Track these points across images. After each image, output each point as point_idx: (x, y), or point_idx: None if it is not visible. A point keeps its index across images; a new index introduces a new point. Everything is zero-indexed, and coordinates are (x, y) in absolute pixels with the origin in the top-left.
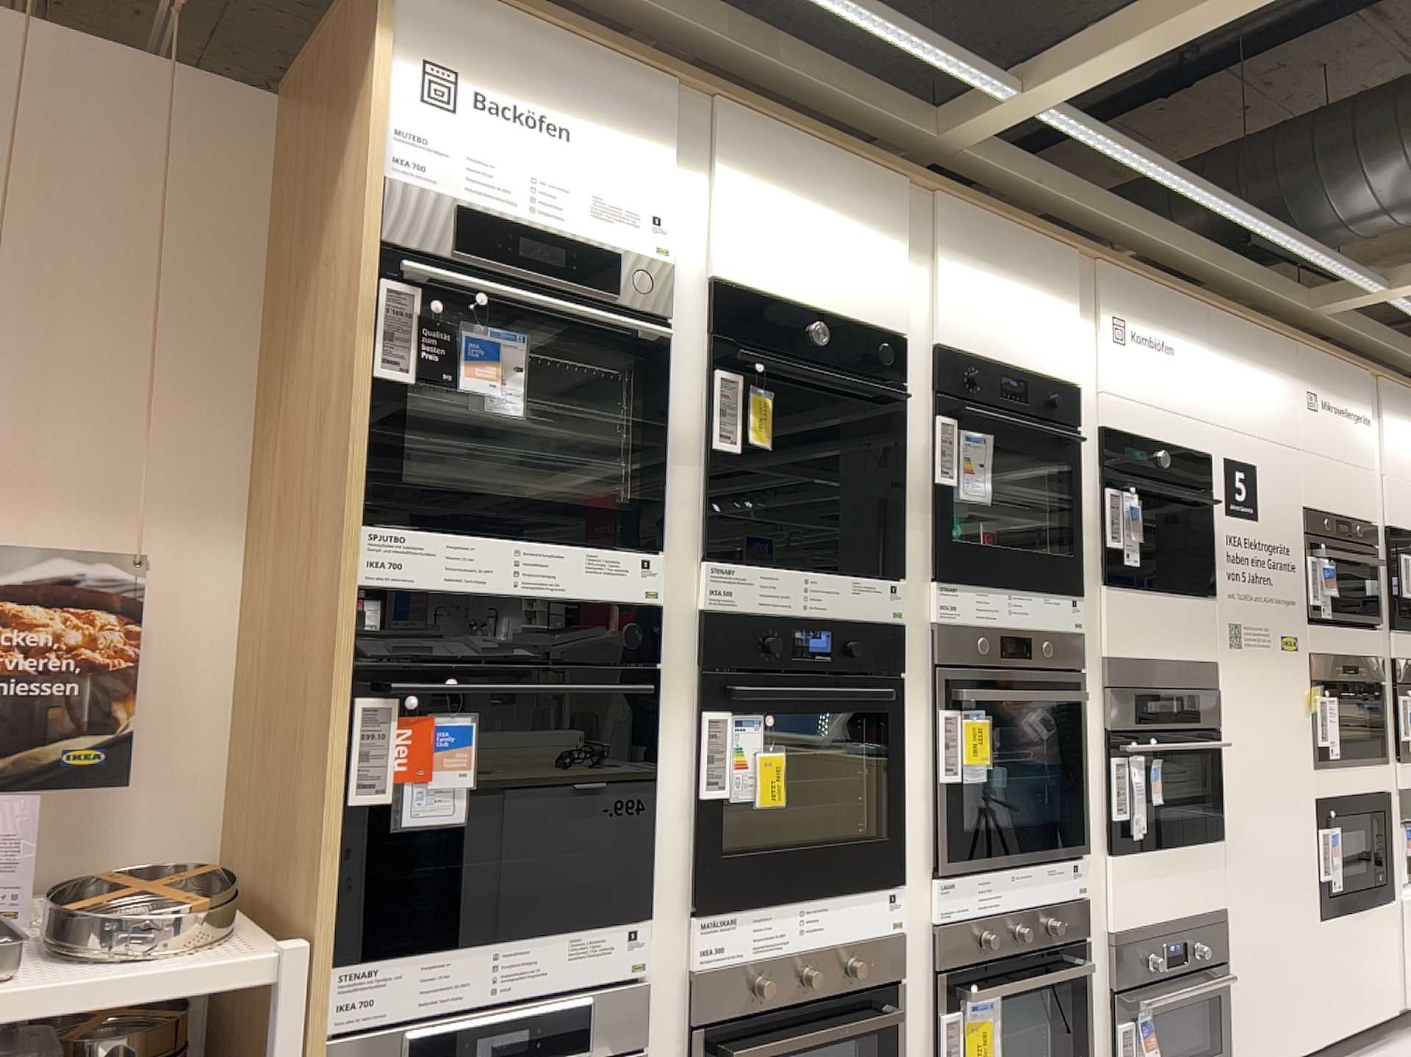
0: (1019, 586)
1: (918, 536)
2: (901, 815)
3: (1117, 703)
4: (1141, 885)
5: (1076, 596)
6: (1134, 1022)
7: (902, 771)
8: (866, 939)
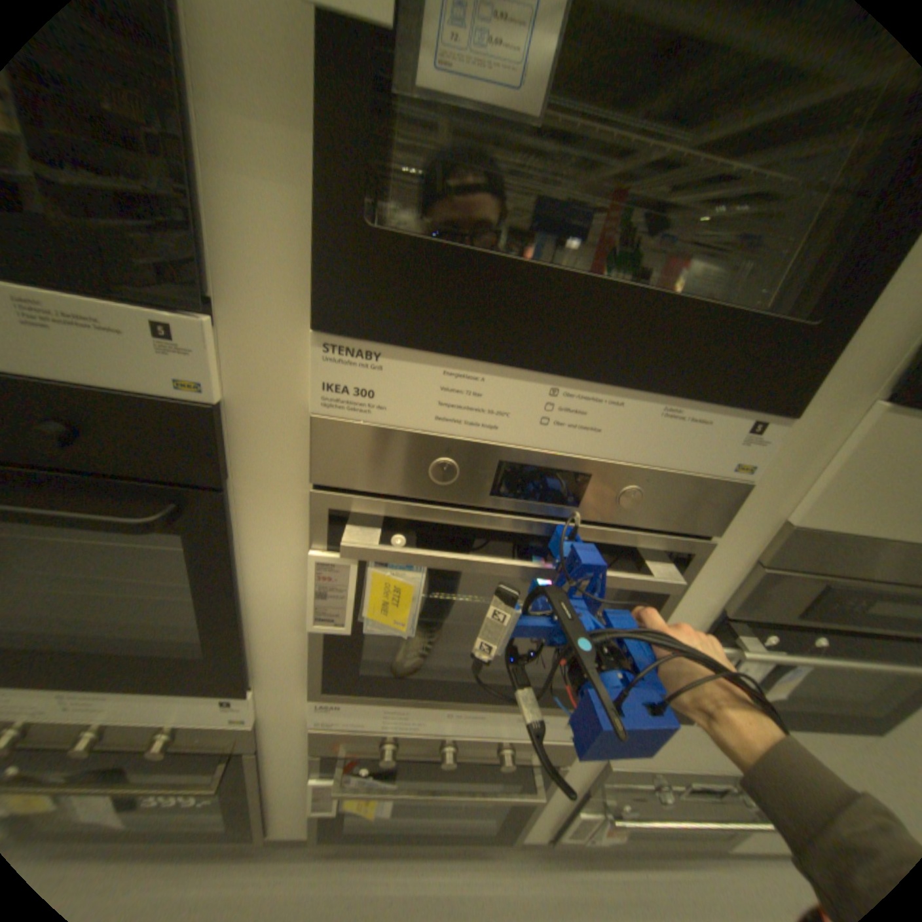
0: (595, 372)
1: (265, 198)
2: (233, 646)
3: (774, 593)
4: (688, 750)
5: (775, 415)
6: (611, 818)
7: (228, 605)
8: (182, 728)
